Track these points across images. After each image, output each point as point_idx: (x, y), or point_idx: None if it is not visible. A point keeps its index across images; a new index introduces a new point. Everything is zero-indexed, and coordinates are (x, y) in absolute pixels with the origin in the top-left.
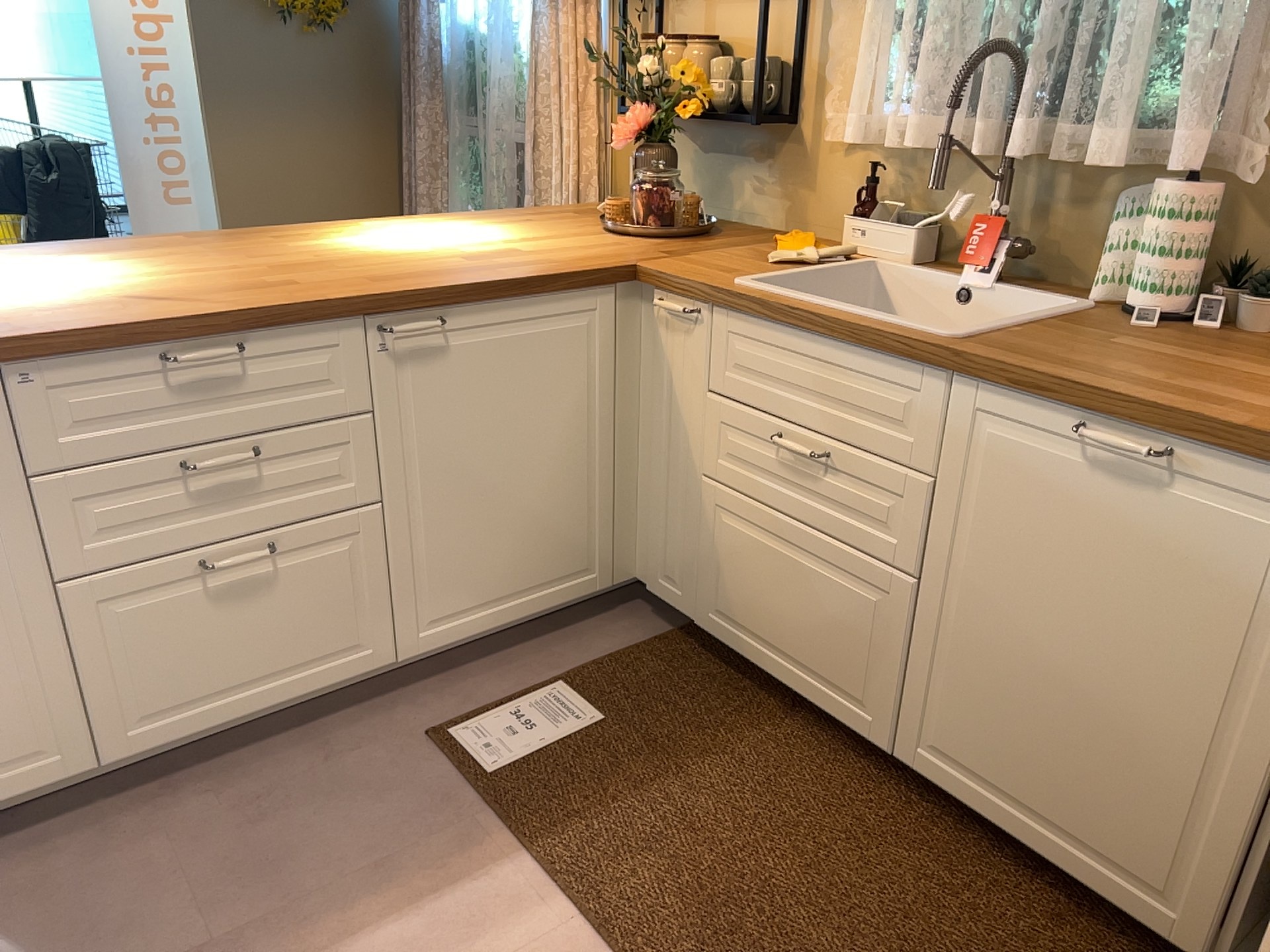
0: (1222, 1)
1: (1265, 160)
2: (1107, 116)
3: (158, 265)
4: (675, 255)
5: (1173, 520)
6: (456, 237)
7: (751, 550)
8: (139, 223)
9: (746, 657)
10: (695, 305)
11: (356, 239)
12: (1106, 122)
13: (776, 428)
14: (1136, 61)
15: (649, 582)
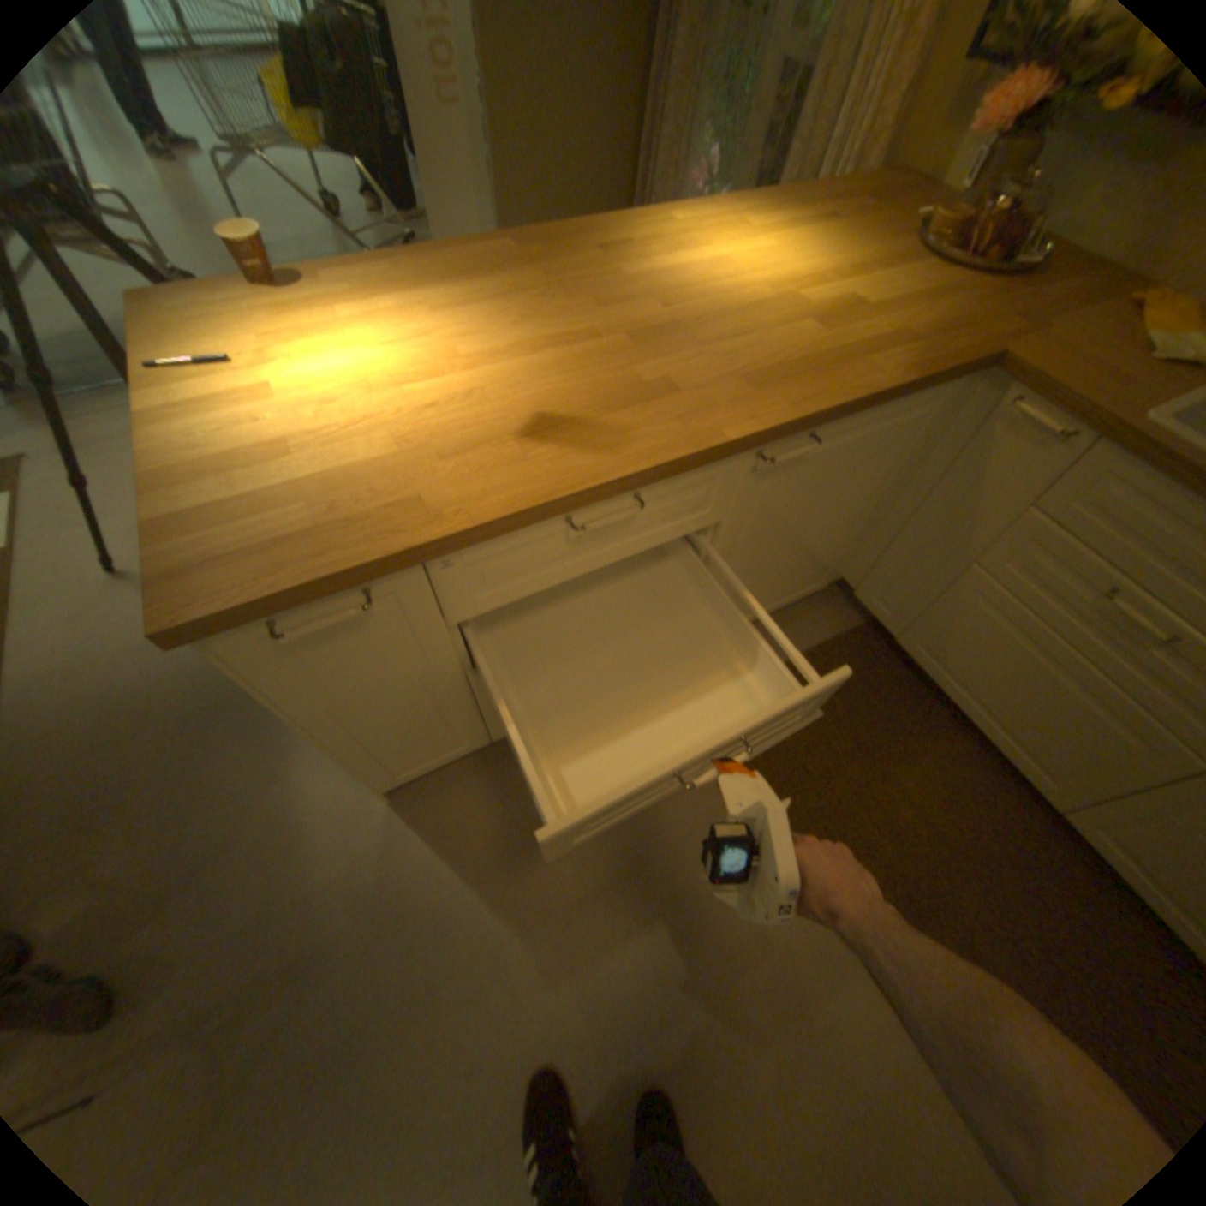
0: None
1: None
2: None
3: (511, 320)
4: (1039, 328)
5: None
6: (782, 257)
7: (1000, 640)
8: (412, 127)
9: (941, 687)
10: (1075, 425)
11: (682, 255)
12: None
13: (1115, 582)
14: None
15: (860, 593)
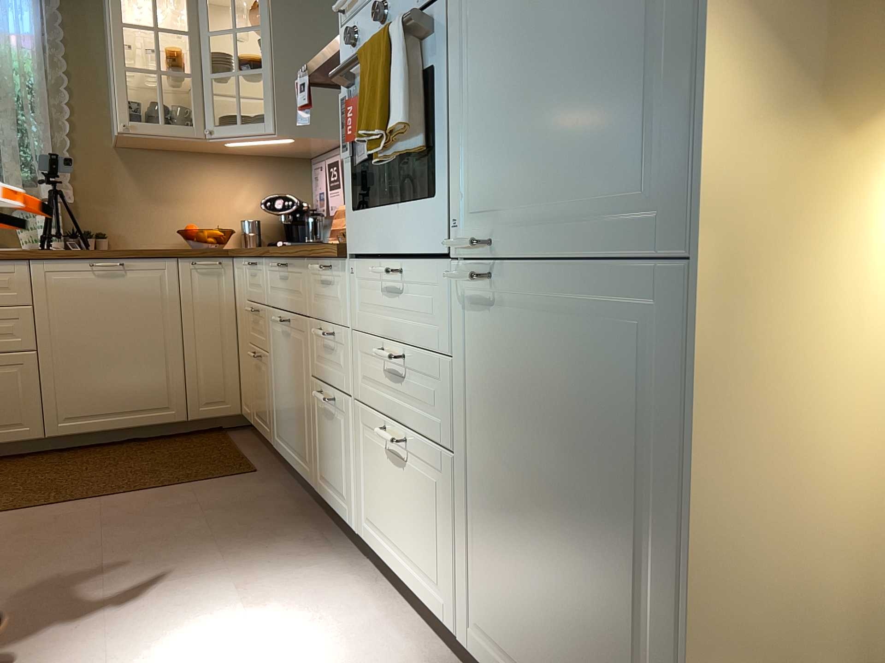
0: (45, 142)
1: (73, 194)
2: (9, 179)
3: None
4: None
5: (129, 284)
6: None
7: None
8: None
9: None
10: None
11: None
12: (12, 181)
13: None
14: (17, 160)
15: None
